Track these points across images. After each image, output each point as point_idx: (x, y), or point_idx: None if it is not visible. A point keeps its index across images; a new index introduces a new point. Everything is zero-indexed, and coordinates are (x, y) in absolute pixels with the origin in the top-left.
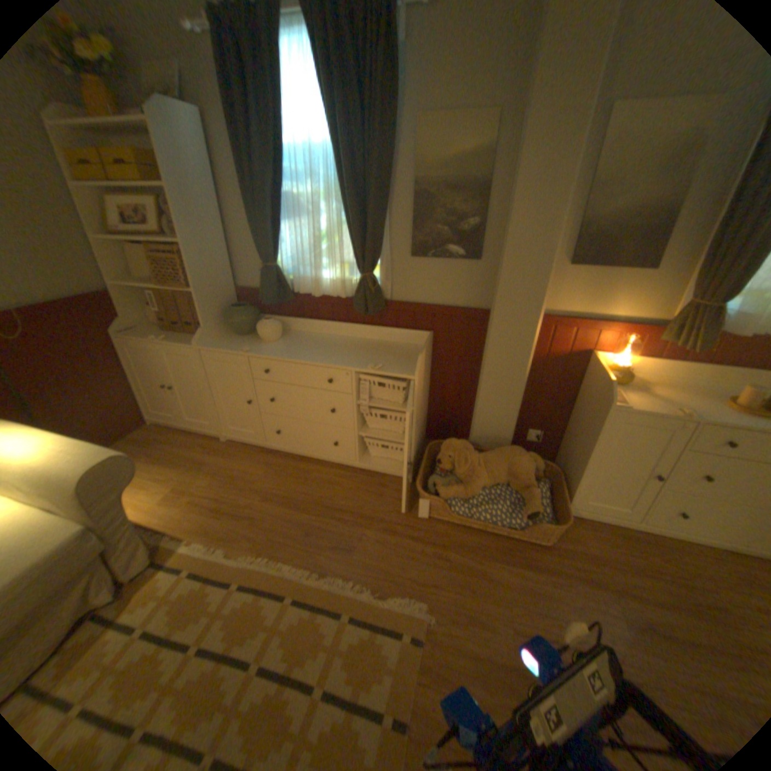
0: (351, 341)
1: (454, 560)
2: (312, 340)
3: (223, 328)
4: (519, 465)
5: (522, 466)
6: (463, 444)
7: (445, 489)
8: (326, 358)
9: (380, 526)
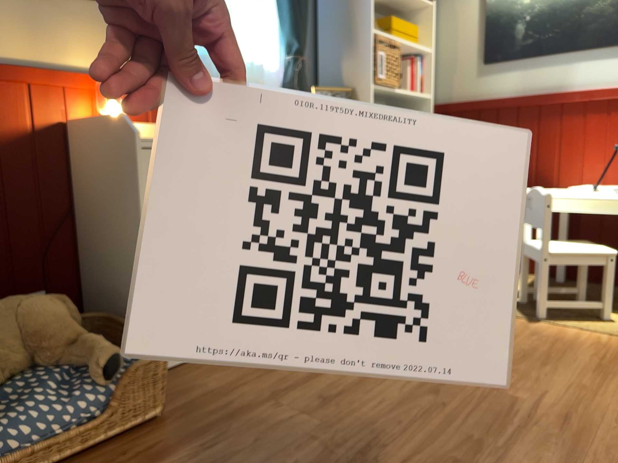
0: None
1: None
2: None
3: None
4: (37, 312)
5: (44, 310)
6: None
7: None
8: None
9: None
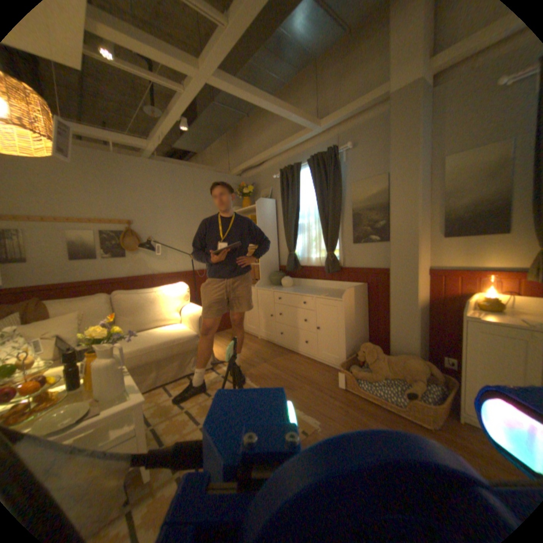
0: (324, 288)
1: (351, 413)
2: (305, 287)
3: (269, 282)
4: (412, 365)
5: (415, 366)
6: (374, 347)
7: (358, 372)
8: (305, 292)
9: (315, 387)
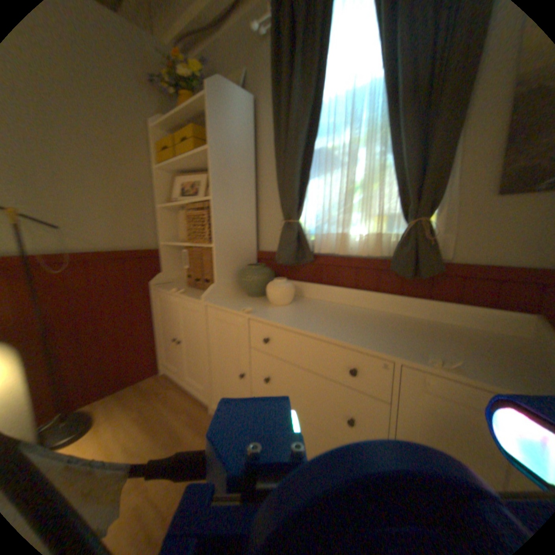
0: (383, 316)
1: None
2: (329, 309)
3: (236, 288)
4: None
5: None
6: None
7: None
8: (350, 334)
9: None
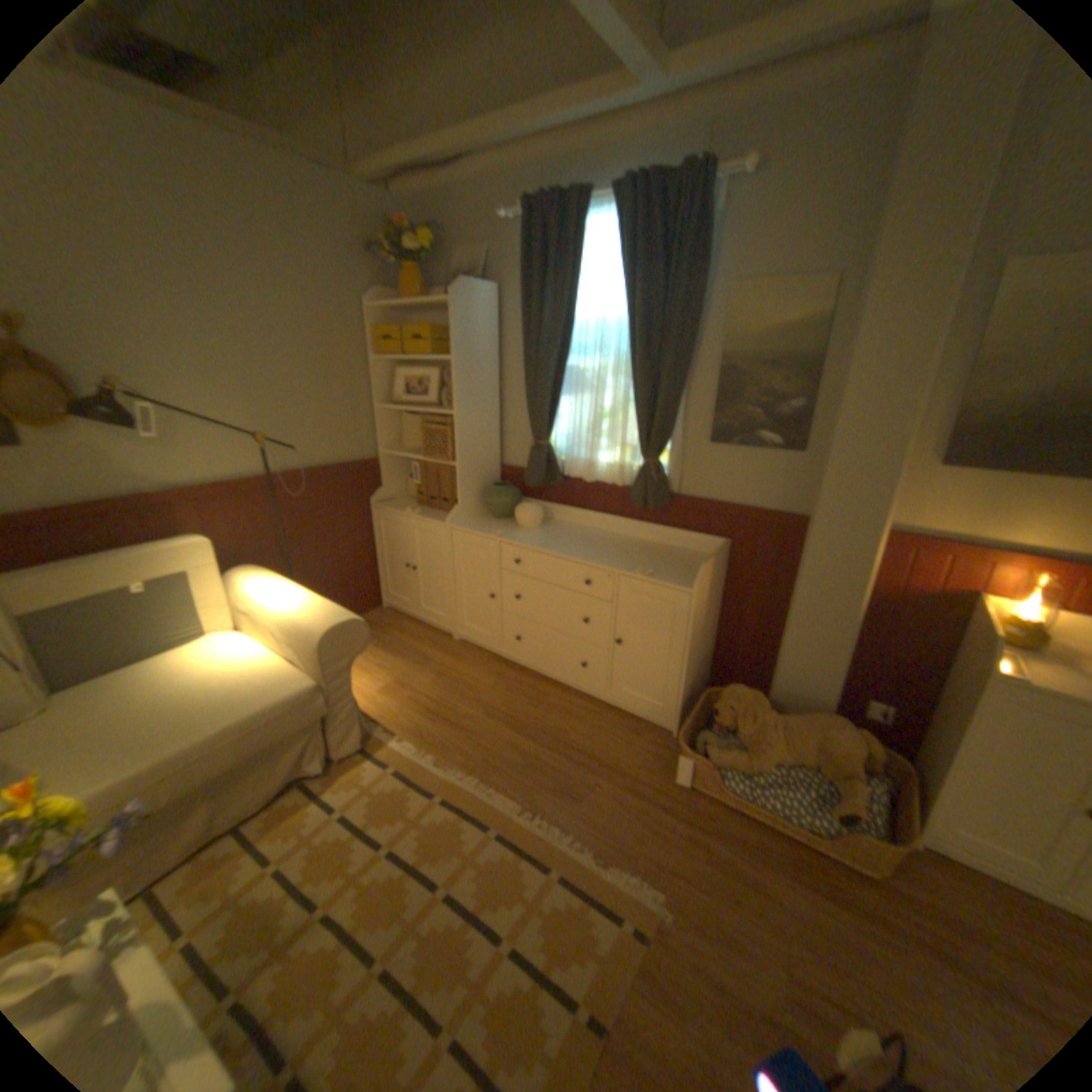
0: (622, 540)
1: (717, 854)
2: (576, 533)
3: (480, 510)
4: (838, 744)
5: (843, 745)
6: (754, 696)
7: (720, 753)
8: (587, 555)
9: (623, 783)
